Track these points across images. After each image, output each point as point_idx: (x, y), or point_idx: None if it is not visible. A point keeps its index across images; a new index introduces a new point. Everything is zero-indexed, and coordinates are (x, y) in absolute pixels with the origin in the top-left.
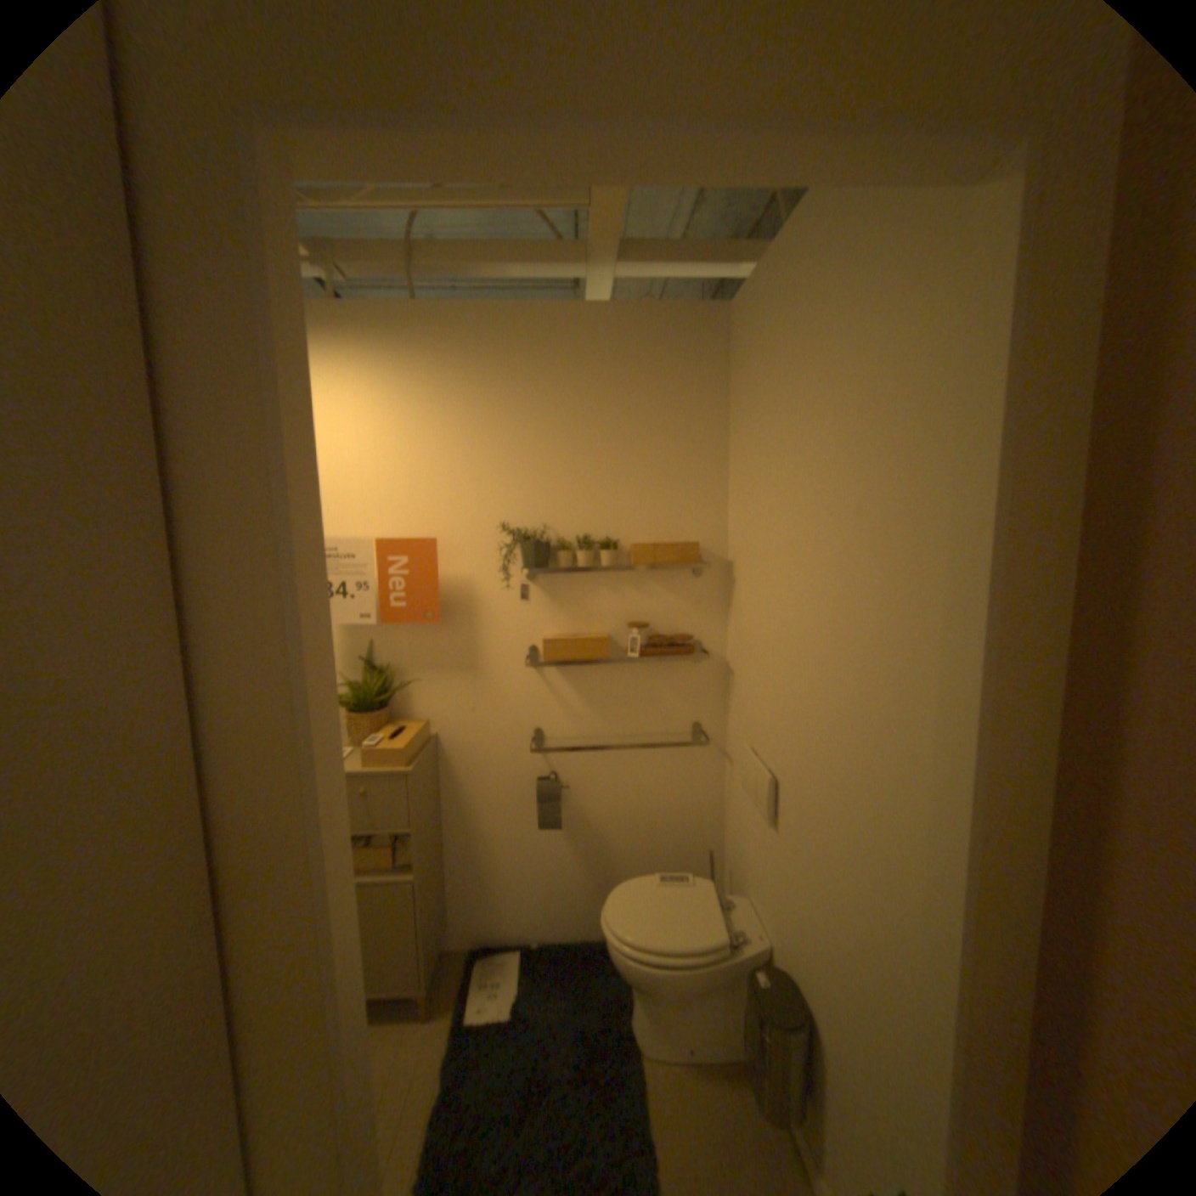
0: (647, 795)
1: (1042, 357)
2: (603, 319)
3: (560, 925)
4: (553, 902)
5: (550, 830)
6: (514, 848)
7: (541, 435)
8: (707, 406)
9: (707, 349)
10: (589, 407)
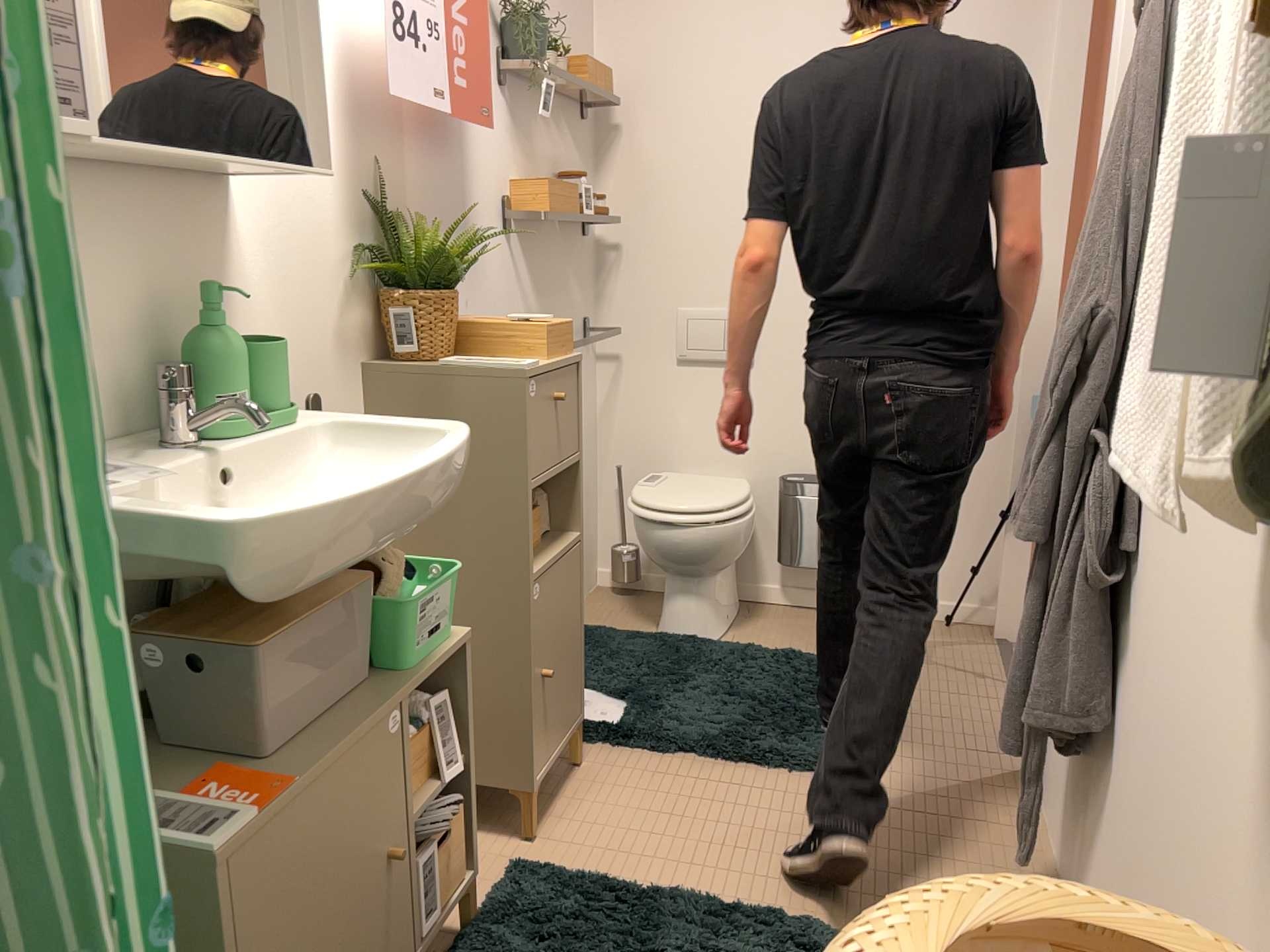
0: None
1: None
2: None
3: None
4: None
5: None
6: None
7: None
8: None
9: None
10: None
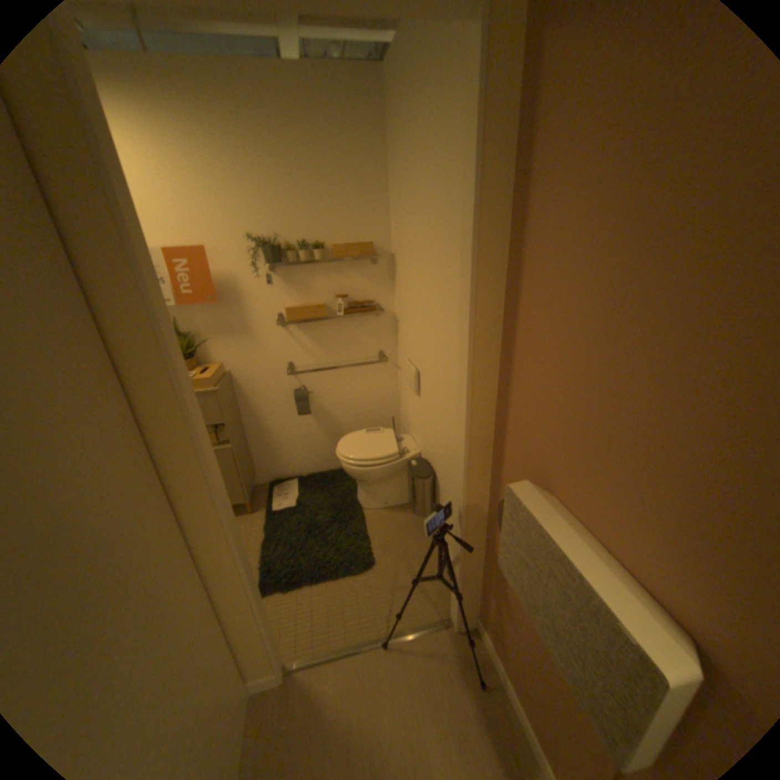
0: (357, 393)
1: (501, 128)
2: (294, 76)
3: (317, 464)
4: (312, 453)
5: (305, 417)
6: (286, 429)
7: (263, 169)
8: (371, 146)
9: (368, 102)
10: (293, 147)
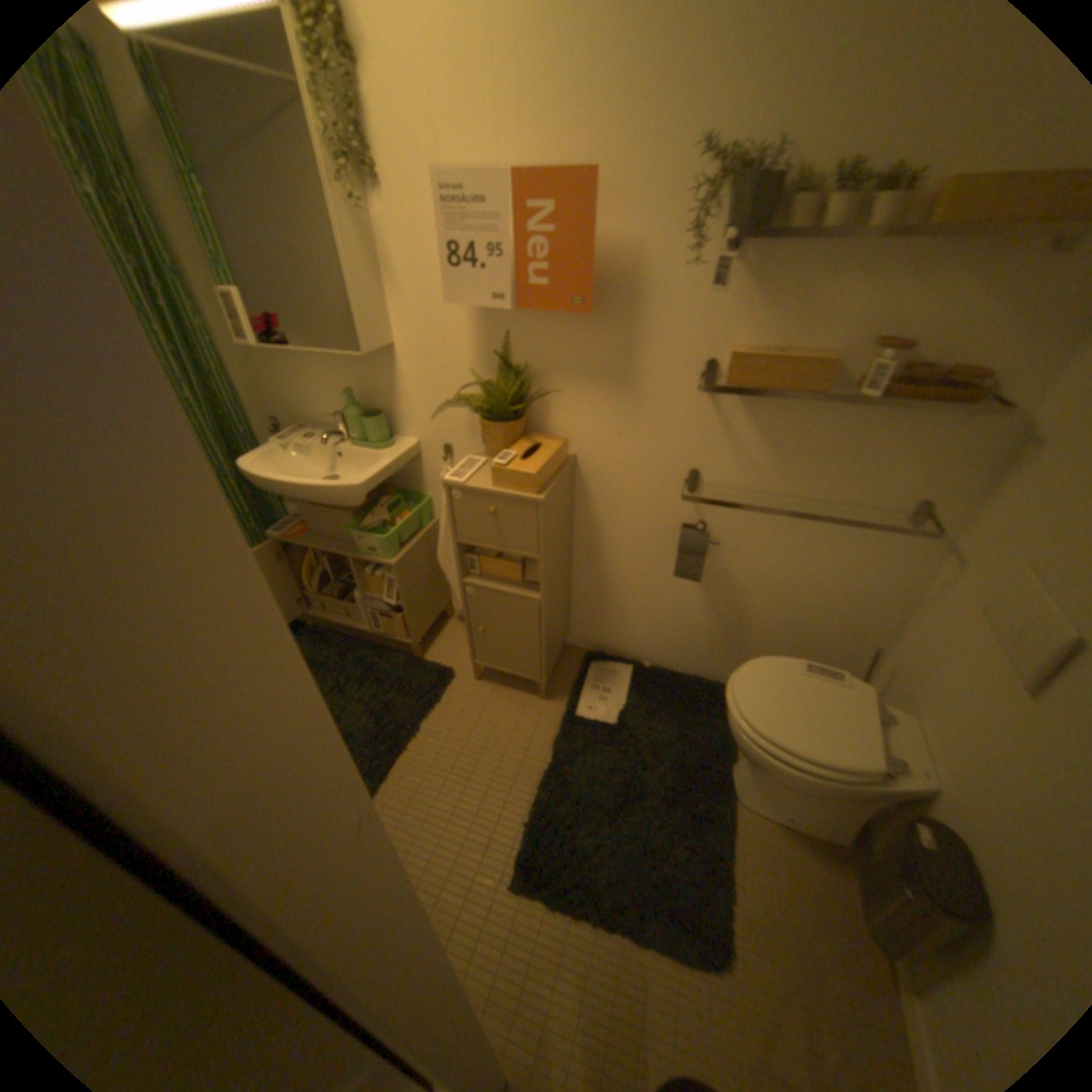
0: (815, 568)
1: None
2: None
3: (676, 656)
4: (673, 636)
5: (684, 576)
6: (643, 582)
7: None
8: None
9: None
10: None
